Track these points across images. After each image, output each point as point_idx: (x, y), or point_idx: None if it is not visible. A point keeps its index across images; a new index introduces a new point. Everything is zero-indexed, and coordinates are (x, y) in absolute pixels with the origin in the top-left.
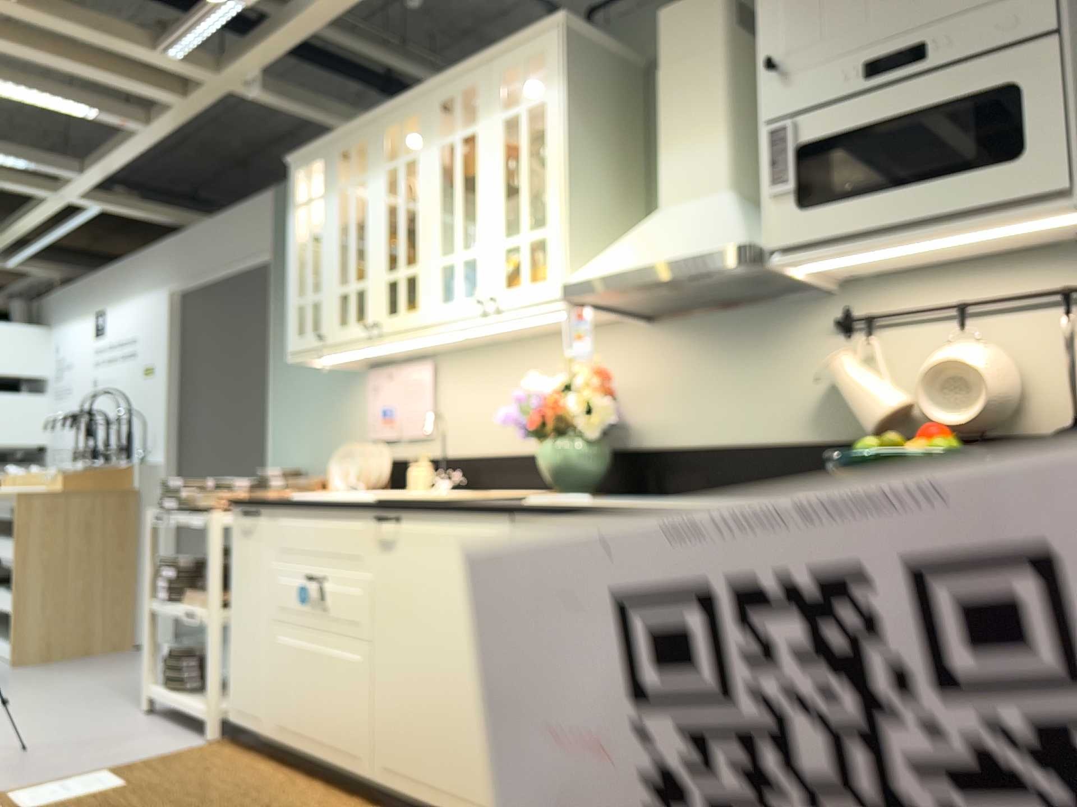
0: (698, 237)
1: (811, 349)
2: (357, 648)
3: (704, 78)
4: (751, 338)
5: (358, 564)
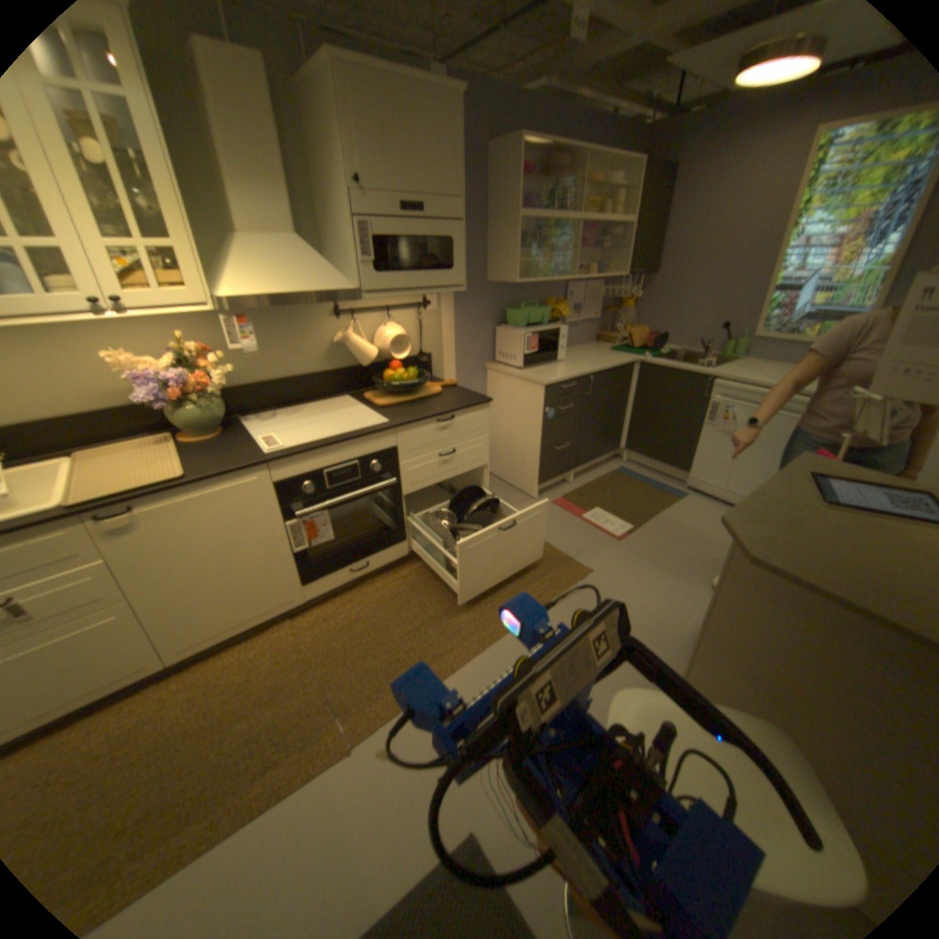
0: (319, 278)
1: (322, 325)
2: (107, 614)
3: (263, 138)
4: (287, 319)
5: (76, 563)
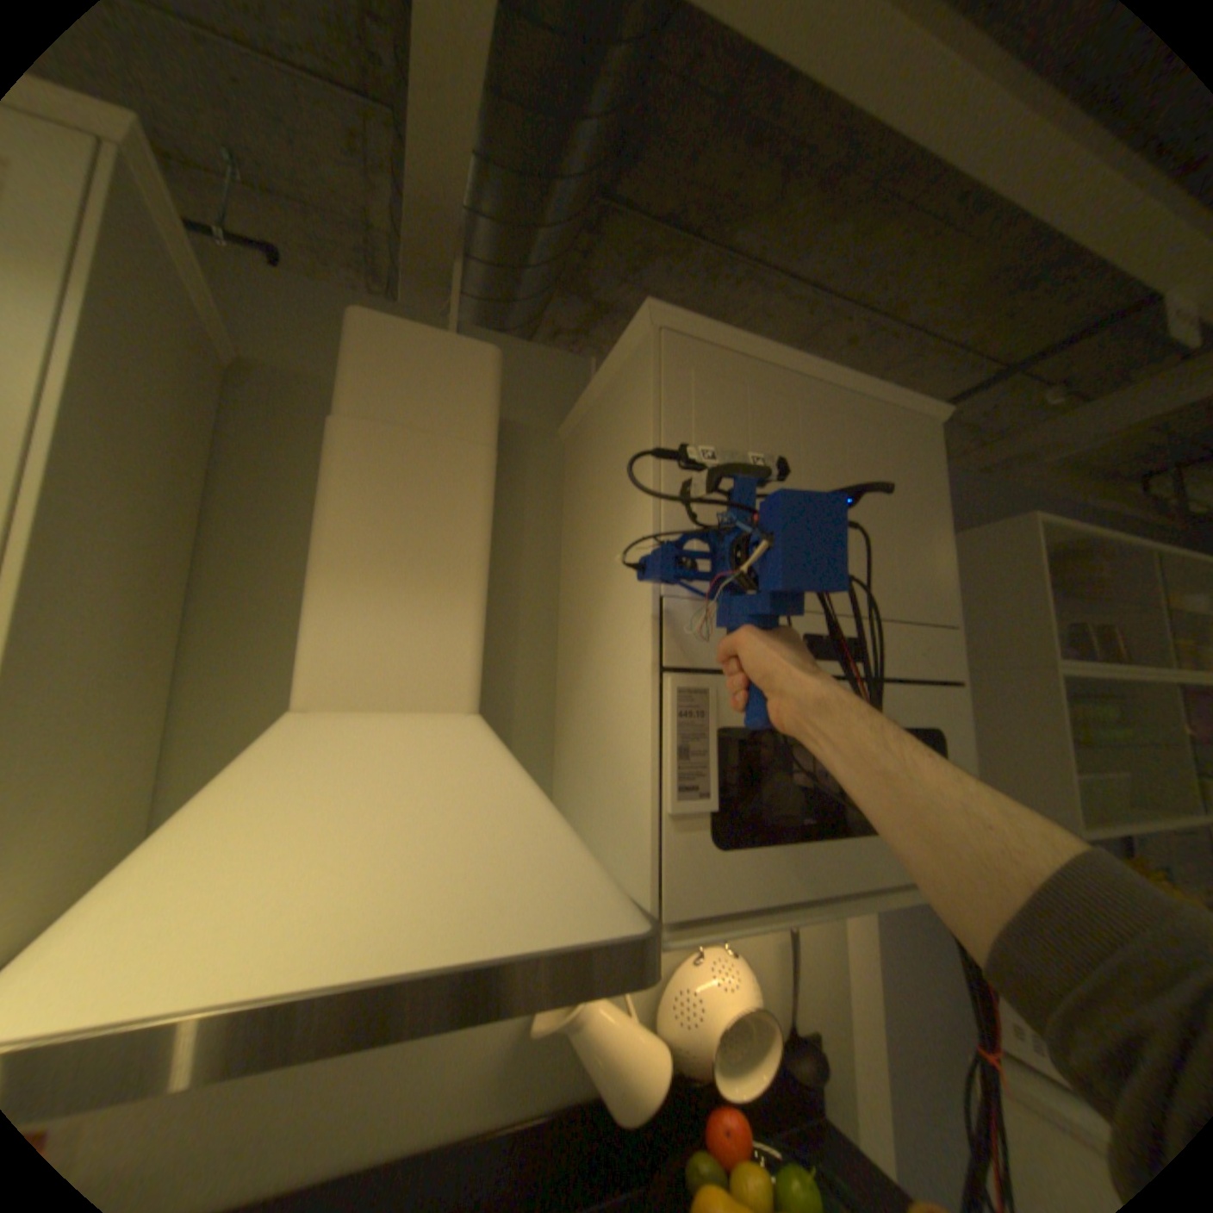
0: (502, 868)
1: None
2: None
3: (450, 482)
4: None
5: None
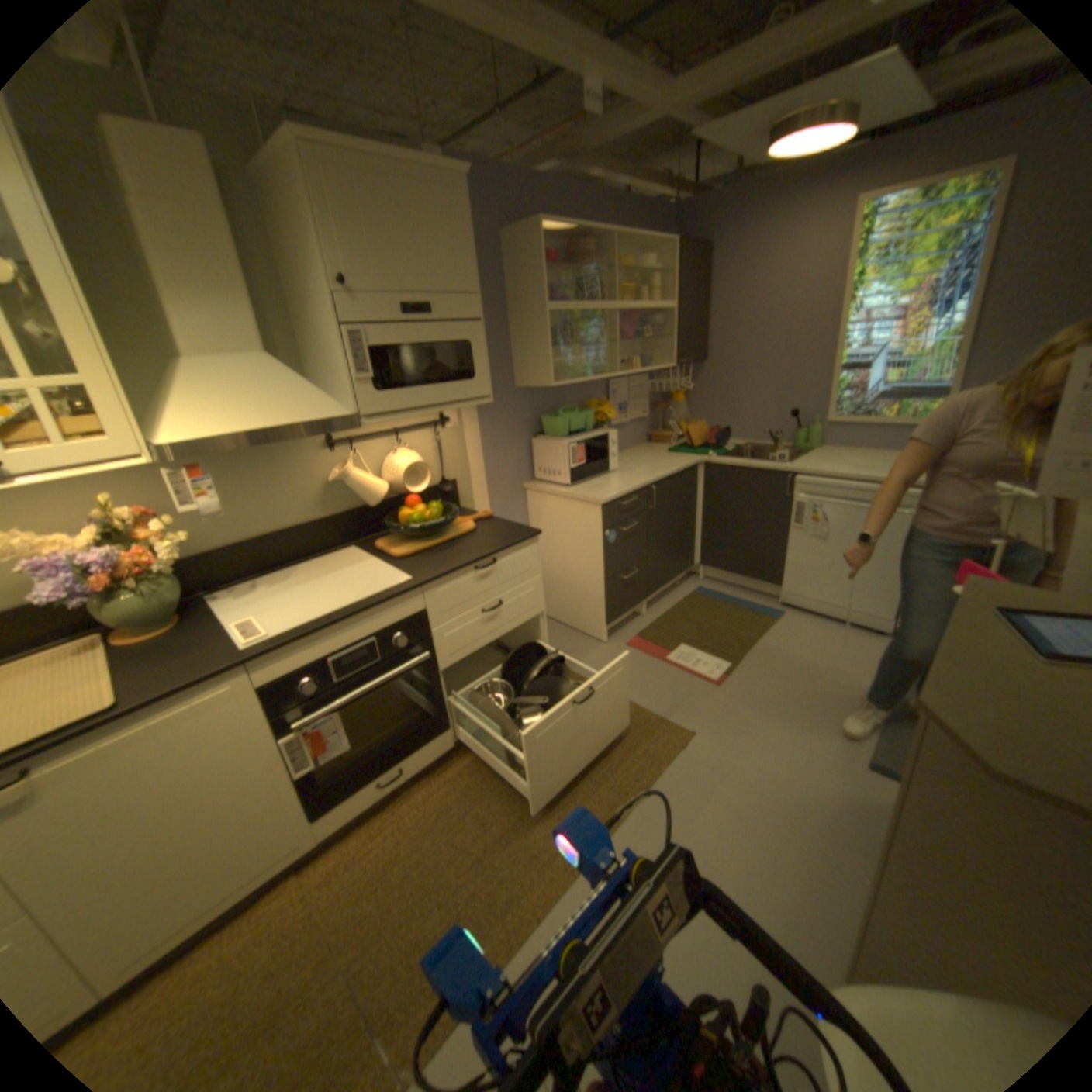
0: (299, 404)
1: (311, 461)
2: None
3: (209, 235)
4: (261, 458)
5: None
